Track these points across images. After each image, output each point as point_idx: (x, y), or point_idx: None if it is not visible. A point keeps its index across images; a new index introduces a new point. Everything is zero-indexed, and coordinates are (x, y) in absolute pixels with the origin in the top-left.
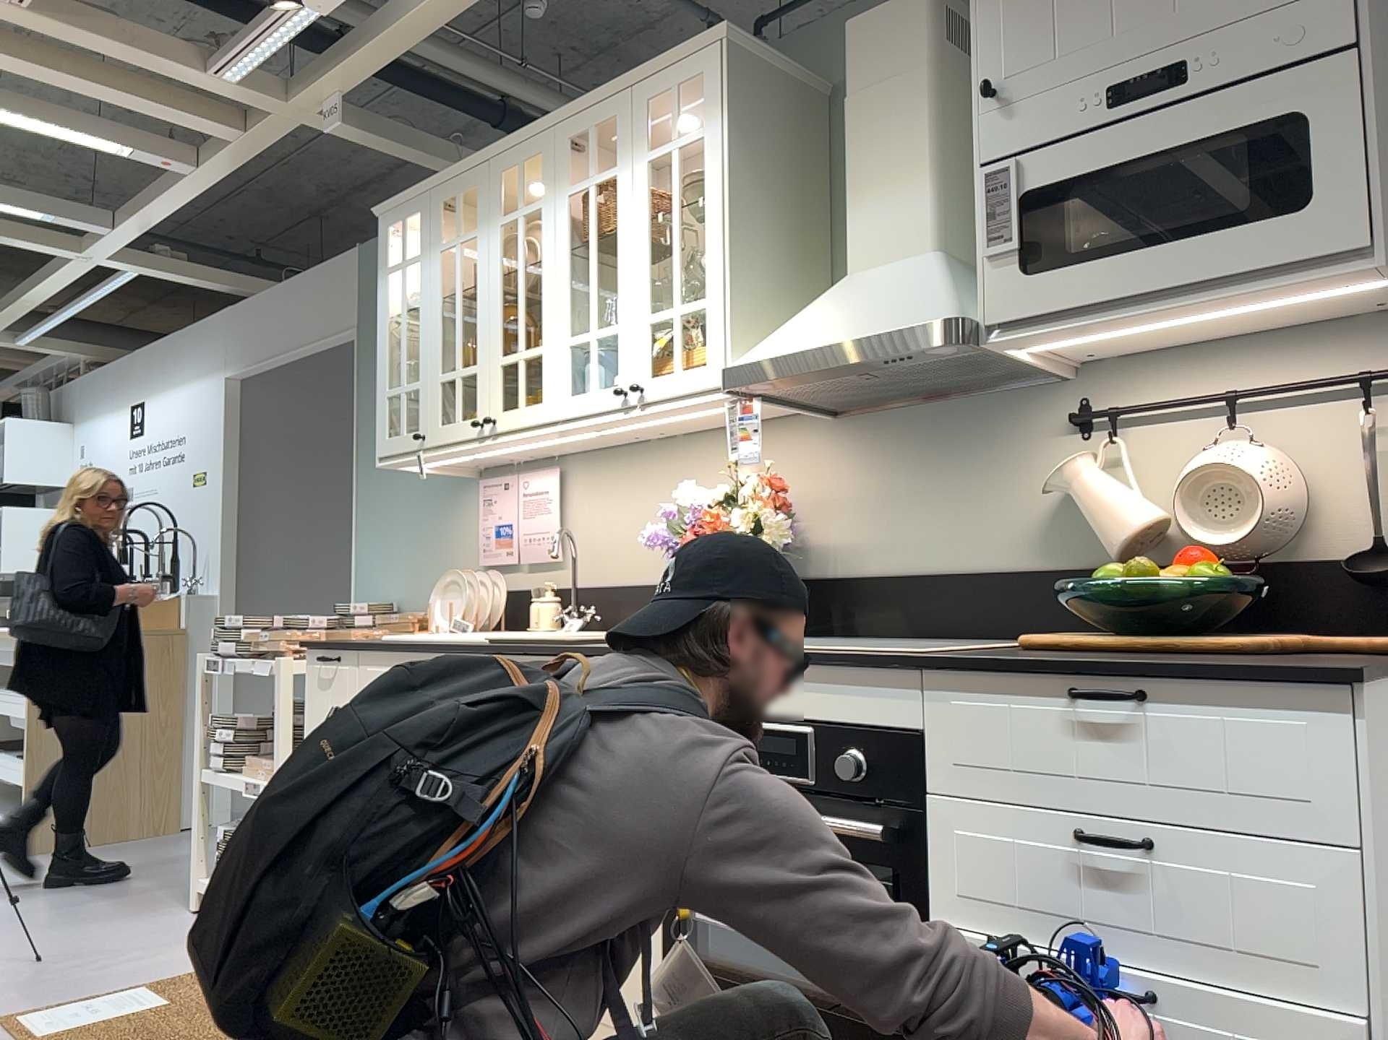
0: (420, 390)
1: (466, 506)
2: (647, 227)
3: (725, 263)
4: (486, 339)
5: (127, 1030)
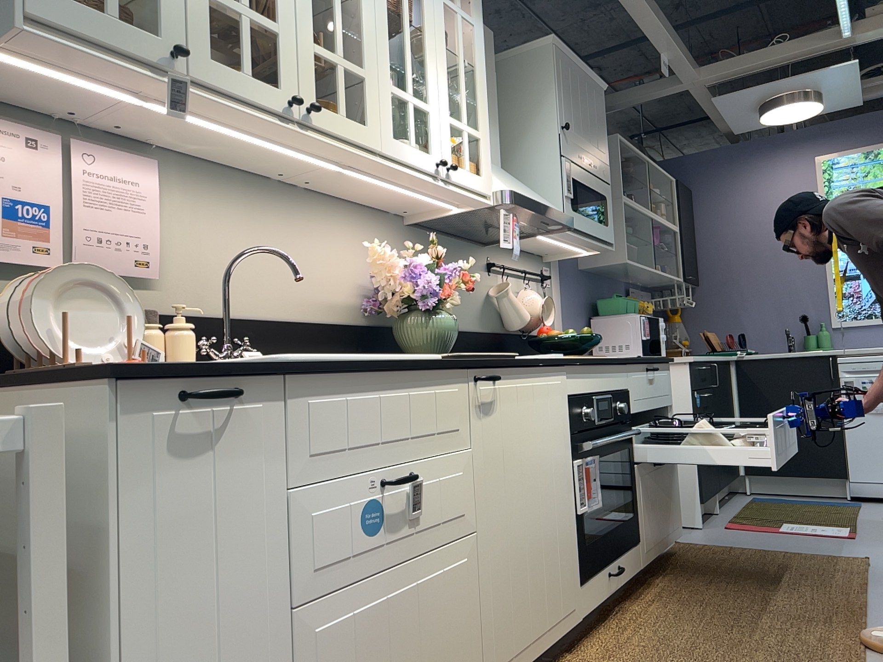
0: None
1: None
2: (446, 51)
3: (488, 119)
4: (293, 6)
5: None
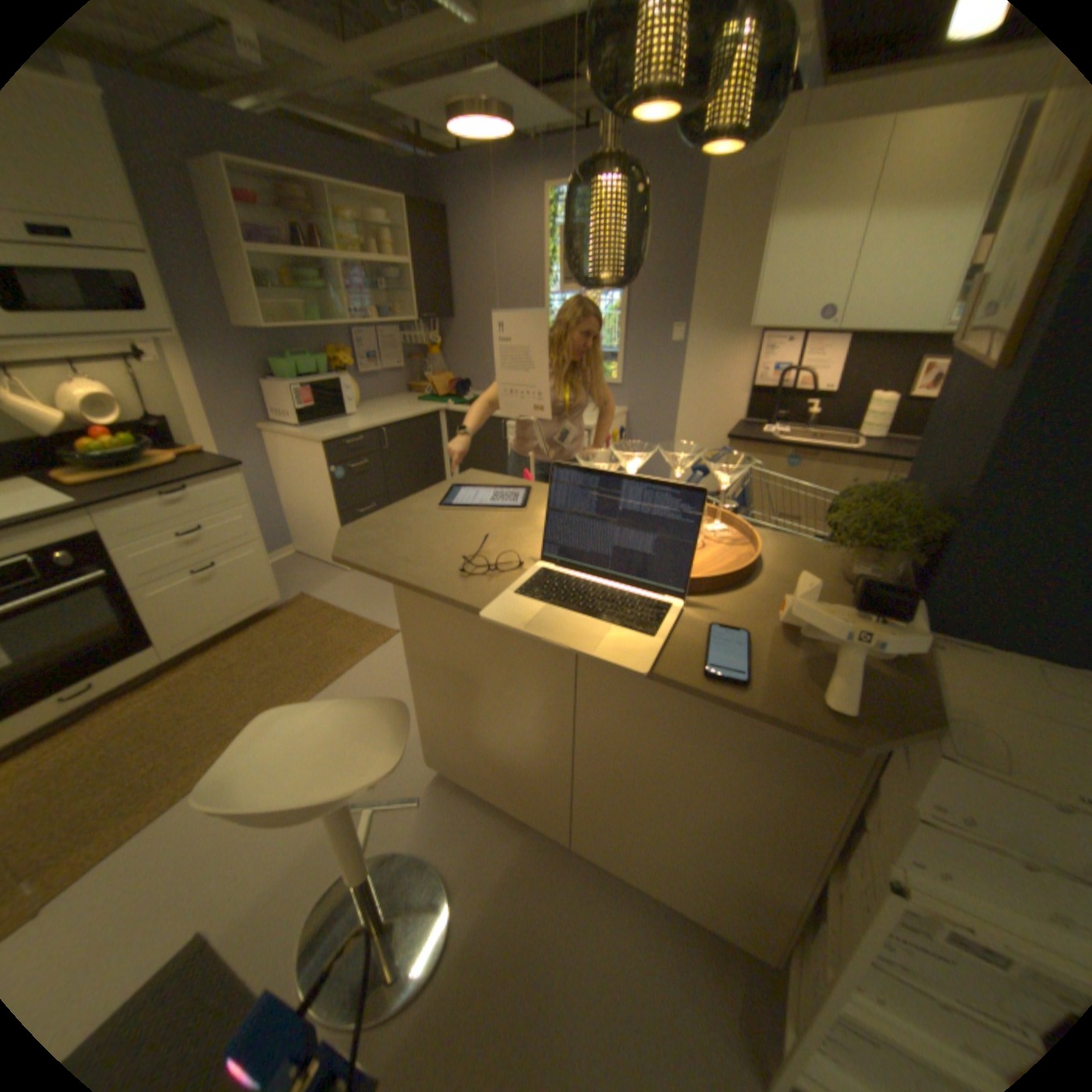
0: None
1: None
2: None
3: None
4: None
5: None
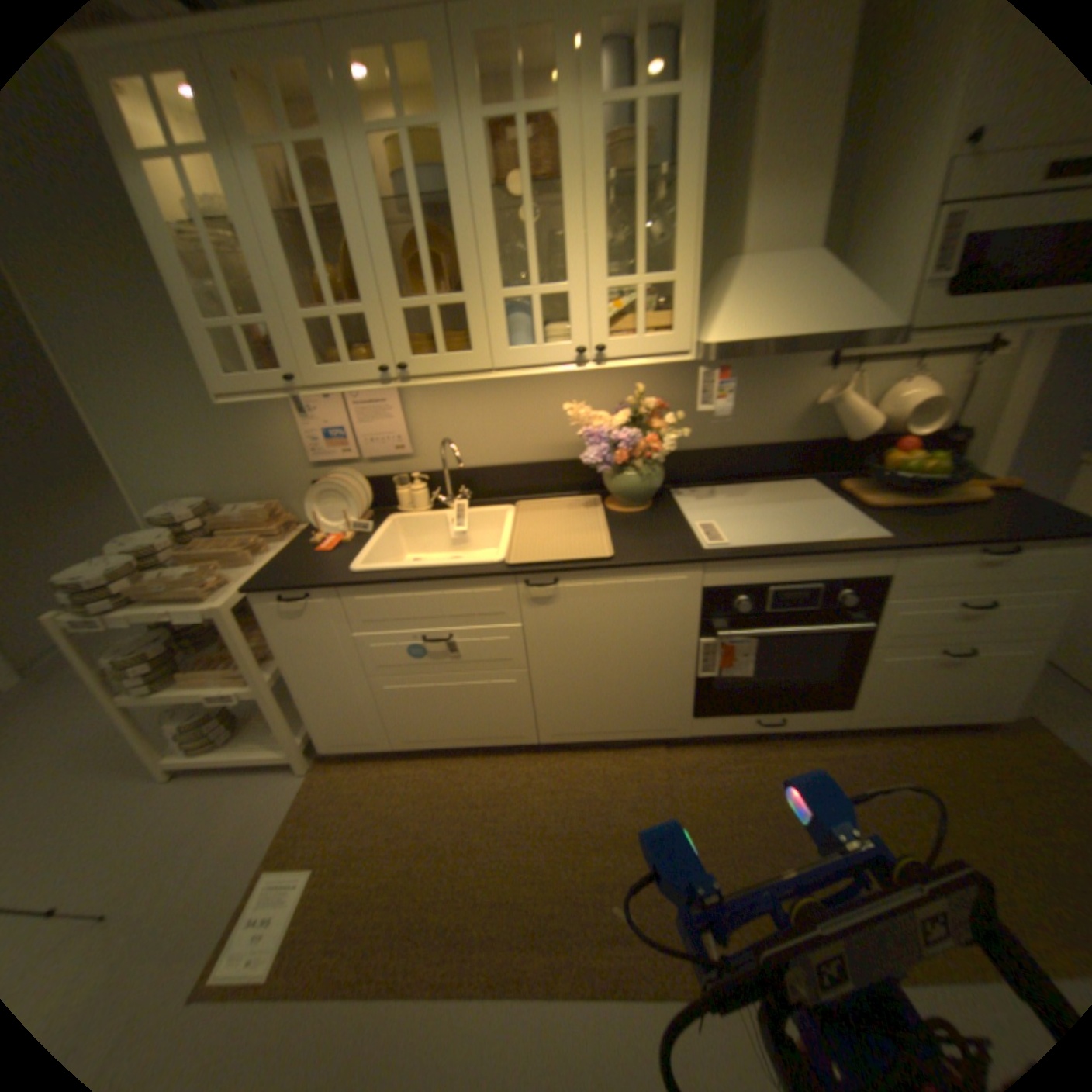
0: (270, 327)
1: (273, 412)
2: (606, 185)
3: (700, 243)
4: (375, 278)
5: (326, 918)
